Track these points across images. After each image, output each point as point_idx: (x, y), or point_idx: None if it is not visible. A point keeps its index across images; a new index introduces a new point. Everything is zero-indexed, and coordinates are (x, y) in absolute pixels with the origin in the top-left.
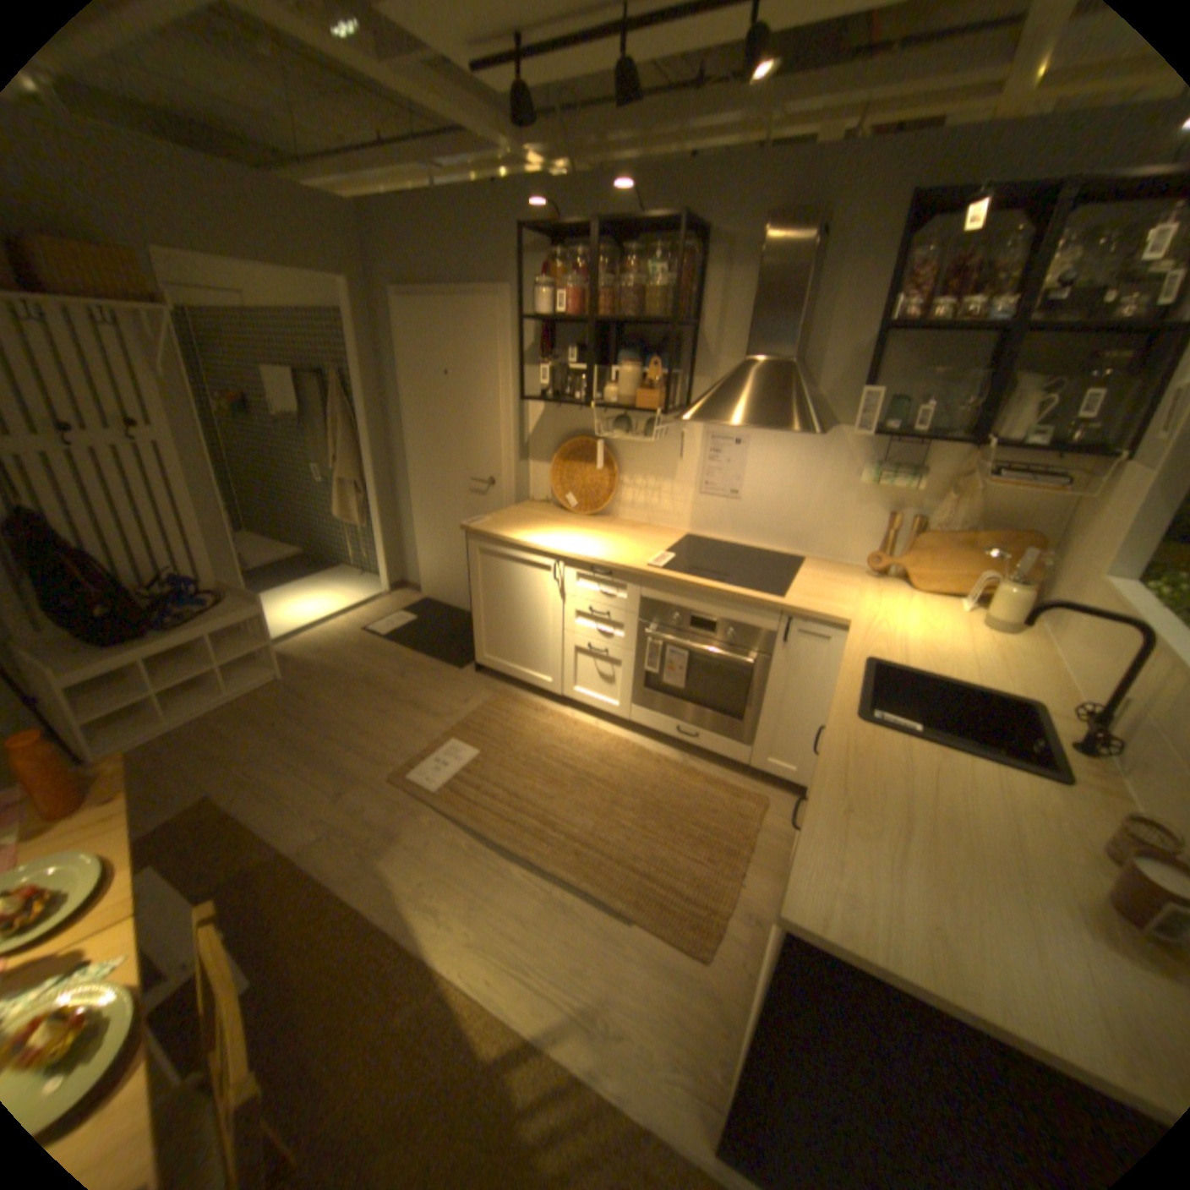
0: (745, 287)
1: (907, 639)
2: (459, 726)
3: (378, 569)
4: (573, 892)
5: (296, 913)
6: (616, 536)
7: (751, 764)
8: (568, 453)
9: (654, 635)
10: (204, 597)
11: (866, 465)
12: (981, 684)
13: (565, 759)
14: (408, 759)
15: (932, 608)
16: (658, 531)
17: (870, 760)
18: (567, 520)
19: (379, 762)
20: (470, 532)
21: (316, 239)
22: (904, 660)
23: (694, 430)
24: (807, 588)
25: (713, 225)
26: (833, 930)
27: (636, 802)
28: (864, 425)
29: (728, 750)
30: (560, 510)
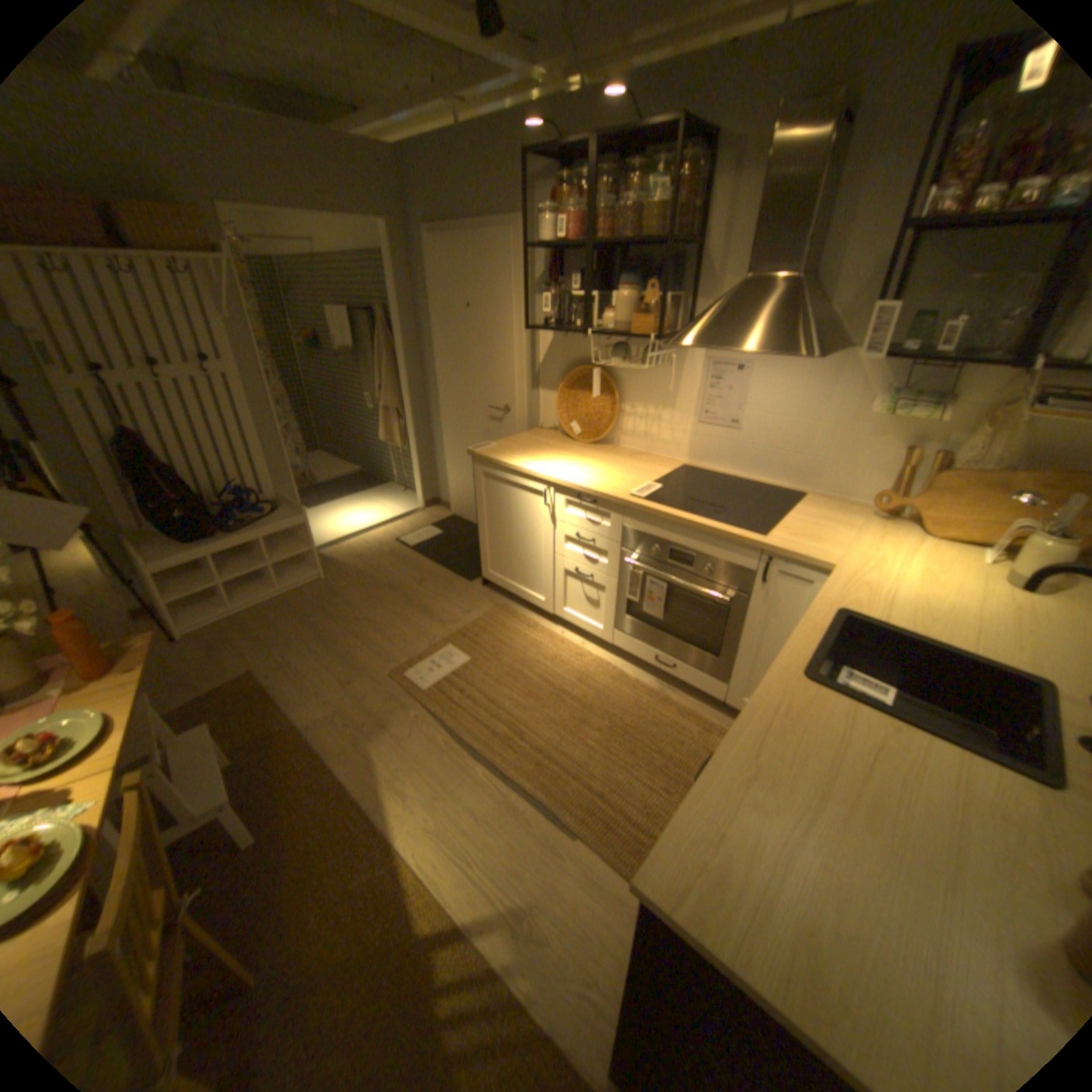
0: (753, 196)
1: (899, 591)
2: (457, 634)
3: (415, 488)
4: (527, 801)
5: (295, 779)
6: (609, 465)
7: (726, 702)
8: (573, 382)
9: (632, 565)
10: (264, 508)
11: (882, 392)
12: (977, 651)
13: (546, 675)
14: (408, 659)
15: (944, 557)
16: (654, 461)
17: (801, 725)
18: (567, 448)
19: (385, 659)
20: (476, 458)
21: (363, 187)
22: (886, 614)
23: (695, 357)
24: (797, 526)
25: (721, 128)
26: (687, 911)
27: (604, 724)
28: (883, 347)
29: (705, 685)
30: (563, 438)
